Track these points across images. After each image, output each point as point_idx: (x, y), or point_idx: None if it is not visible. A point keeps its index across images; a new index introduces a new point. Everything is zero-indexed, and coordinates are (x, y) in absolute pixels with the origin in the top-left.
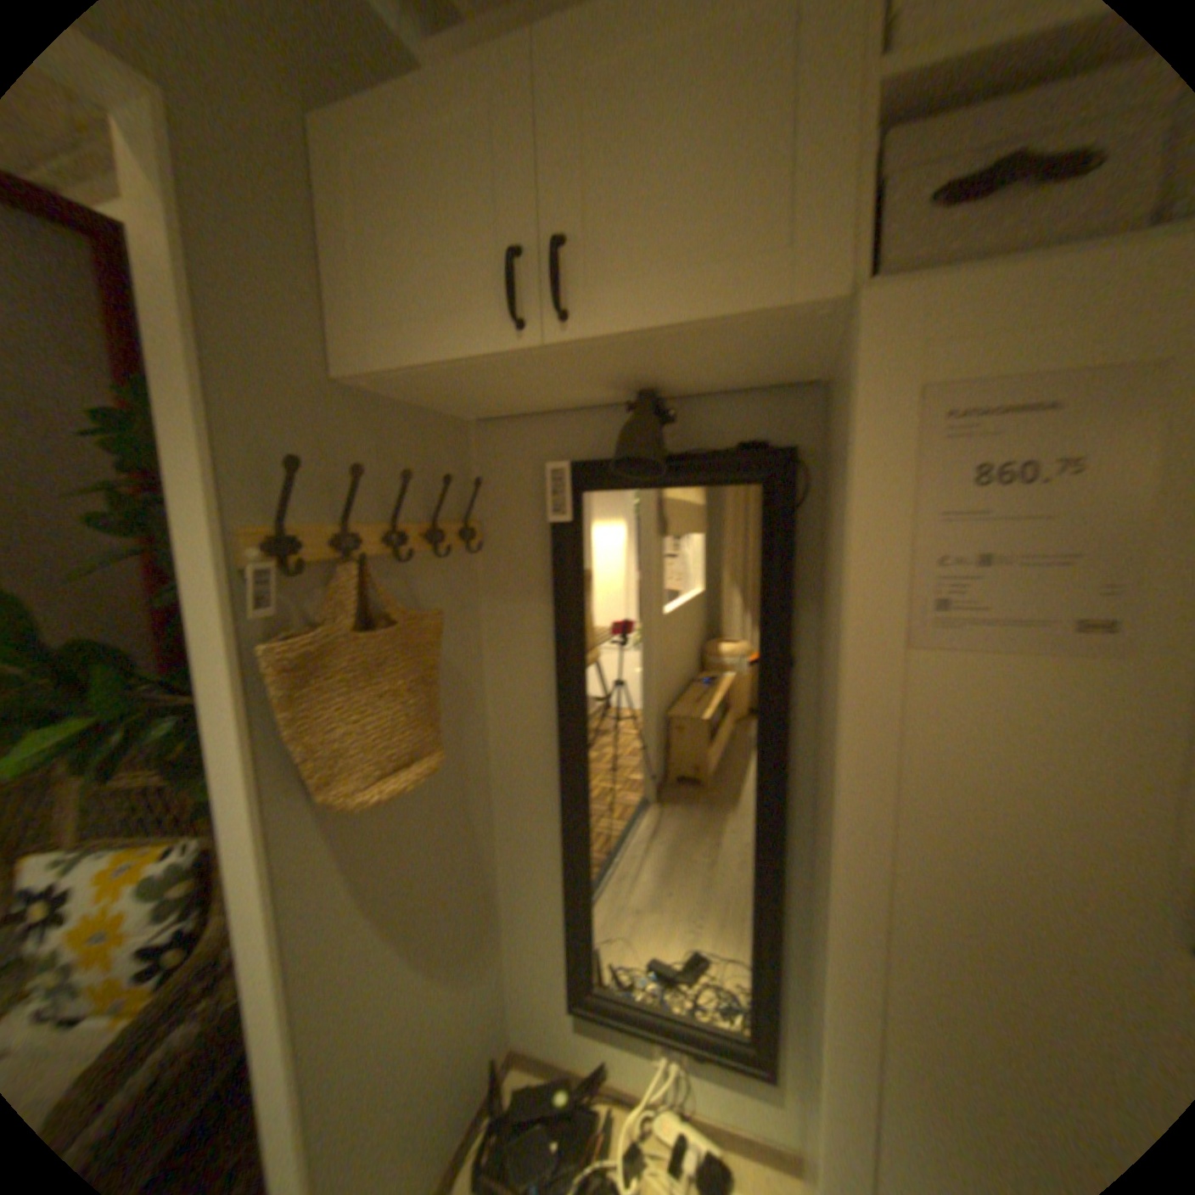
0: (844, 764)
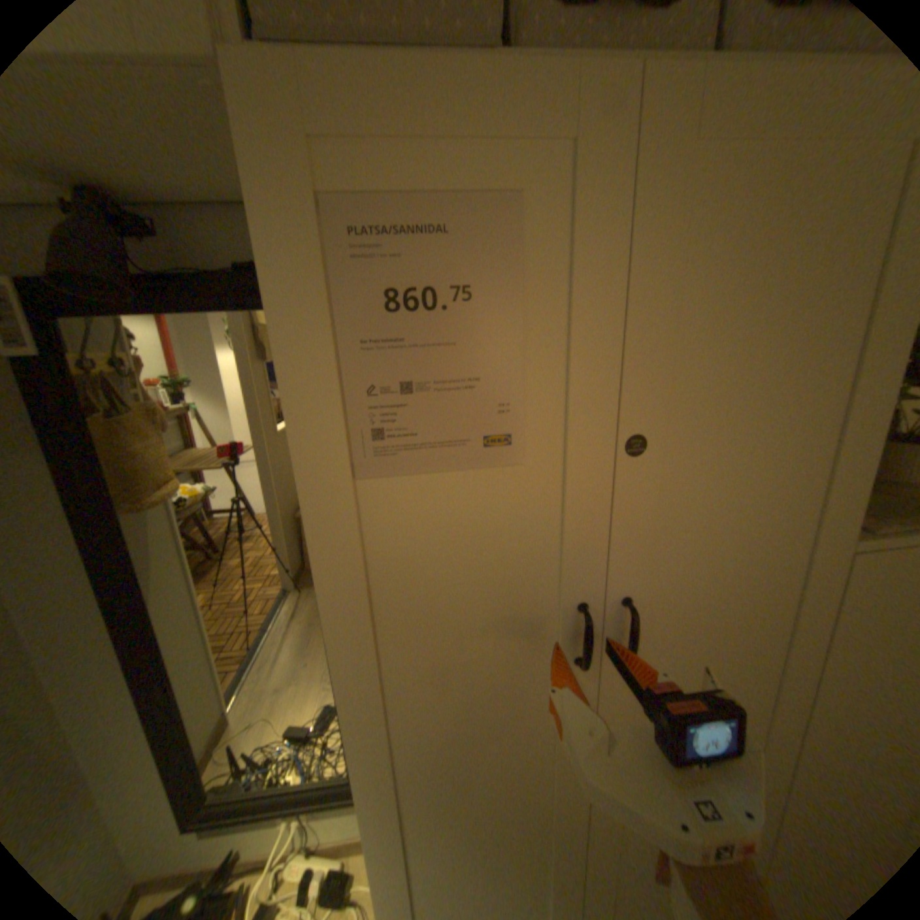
0: (319, 594)
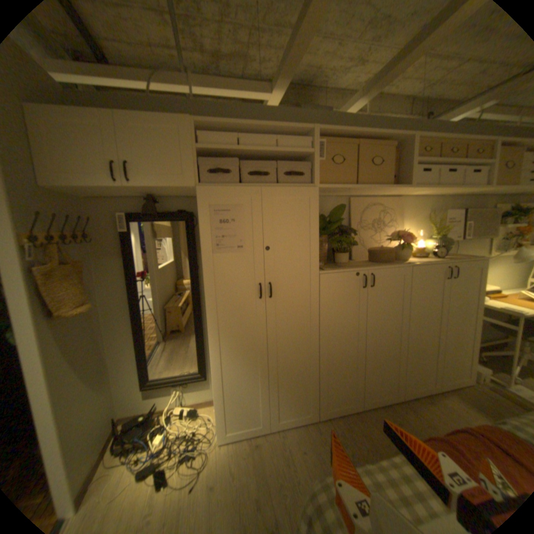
0: (204, 278)
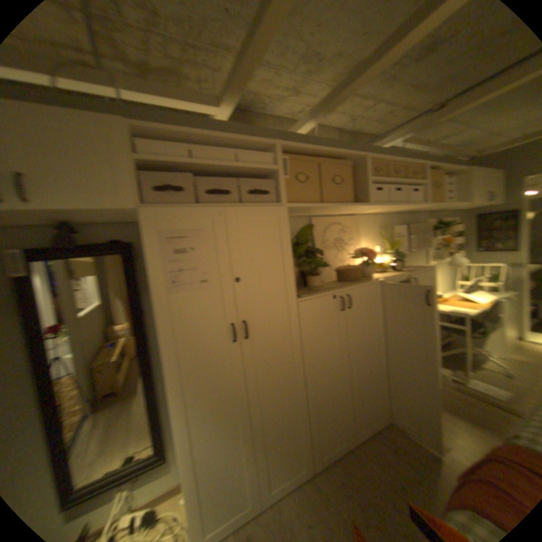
0: (160, 328)
